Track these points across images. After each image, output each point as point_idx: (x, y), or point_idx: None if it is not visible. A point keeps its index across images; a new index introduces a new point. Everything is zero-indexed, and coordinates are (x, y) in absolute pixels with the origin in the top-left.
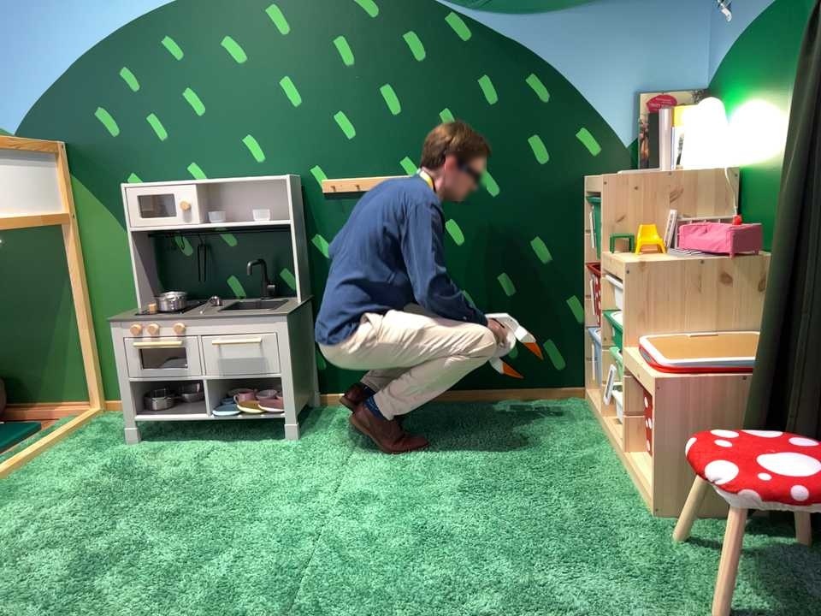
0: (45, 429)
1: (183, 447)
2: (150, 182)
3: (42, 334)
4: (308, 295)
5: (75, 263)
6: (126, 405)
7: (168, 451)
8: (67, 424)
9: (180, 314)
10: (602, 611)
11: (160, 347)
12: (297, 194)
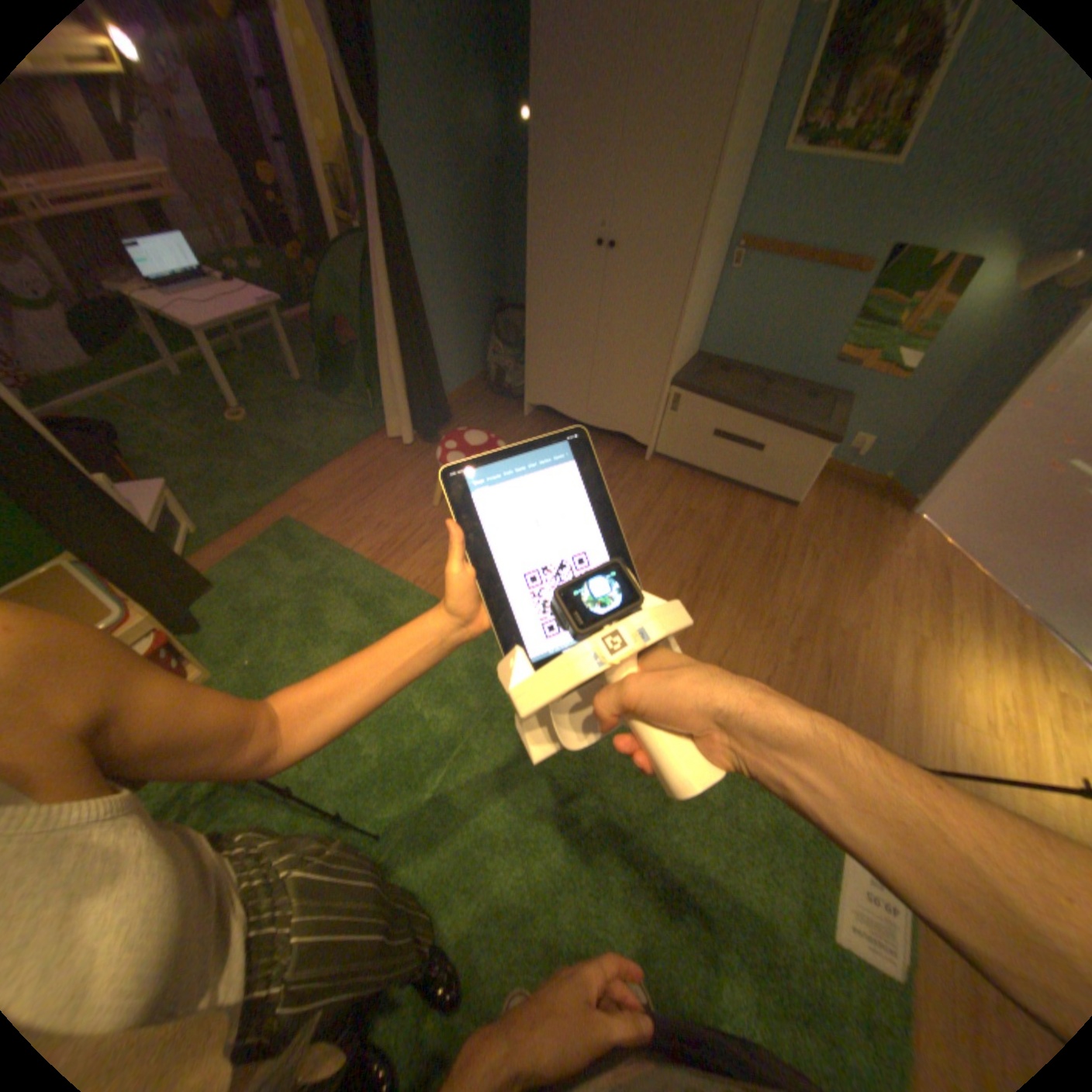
0: None
1: None
2: None
3: None
4: None
5: None
6: None
7: None
8: None
9: None
10: (336, 629)
11: None
12: None
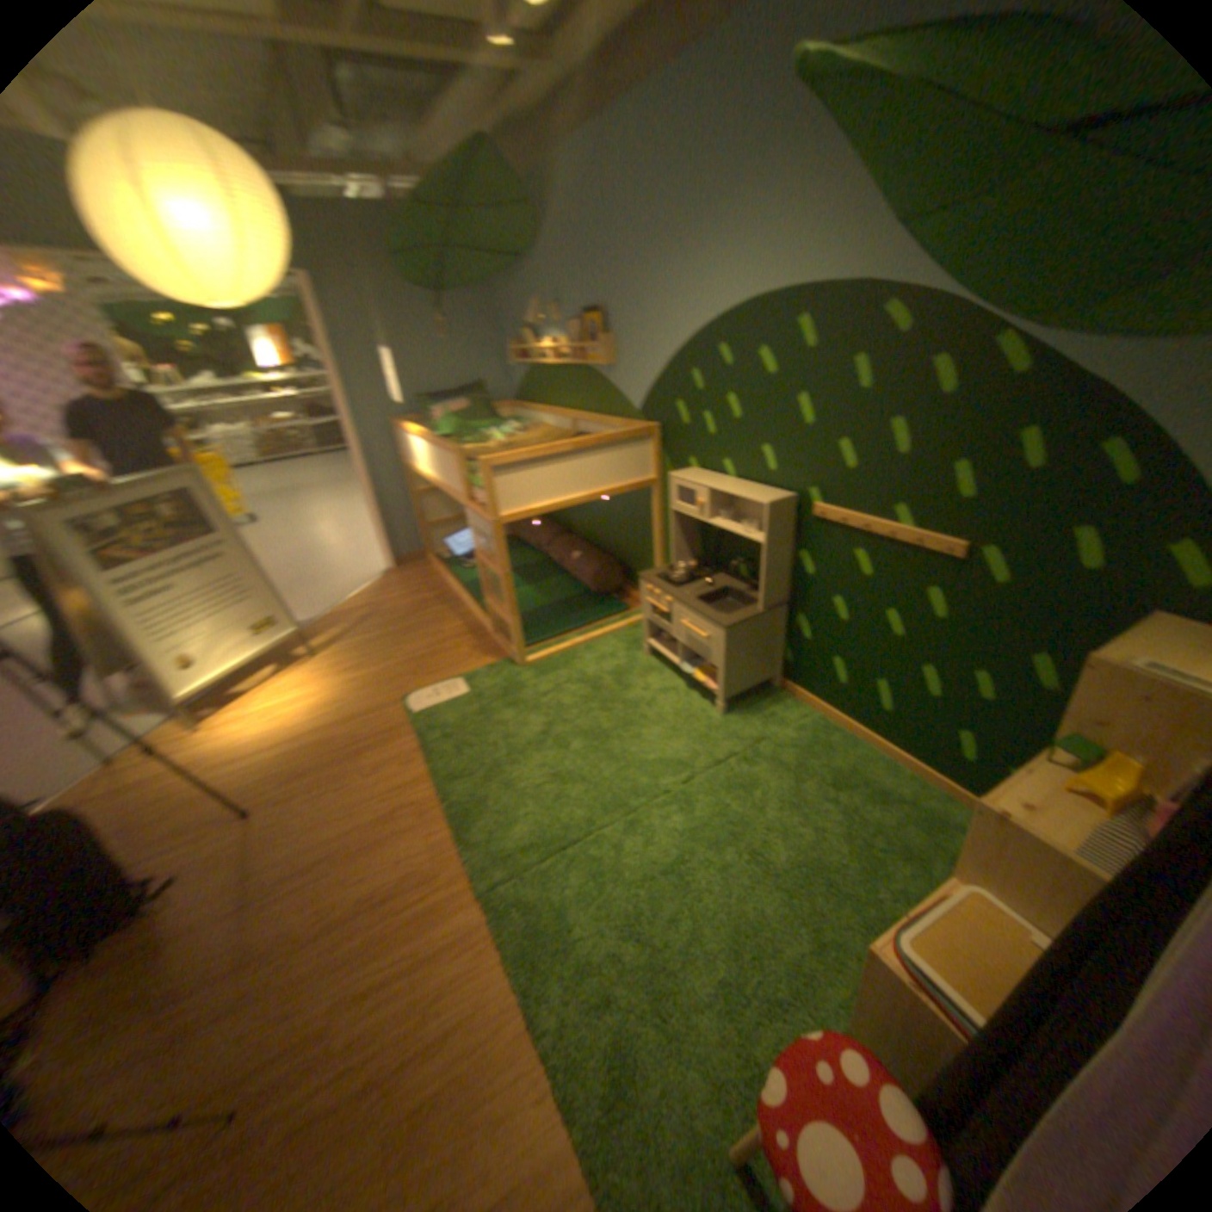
0: (631, 613)
1: (664, 676)
2: (701, 468)
3: (644, 551)
4: (789, 601)
5: (656, 516)
6: (644, 633)
7: (655, 675)
8: (634, 620)
9: (678, 589)
10: (676, 1043)
11: (657, 610)
12: (786, 516)
